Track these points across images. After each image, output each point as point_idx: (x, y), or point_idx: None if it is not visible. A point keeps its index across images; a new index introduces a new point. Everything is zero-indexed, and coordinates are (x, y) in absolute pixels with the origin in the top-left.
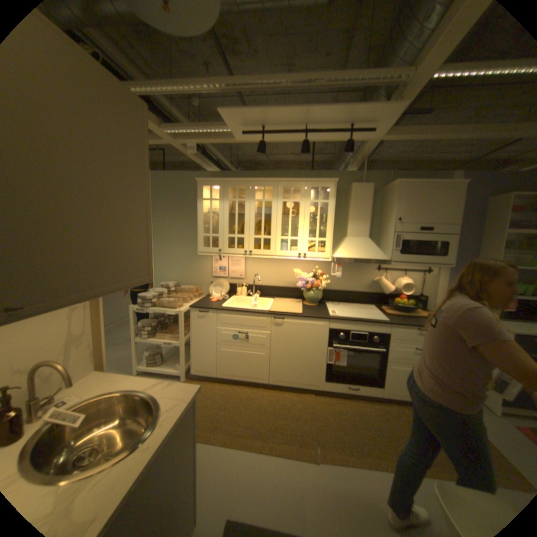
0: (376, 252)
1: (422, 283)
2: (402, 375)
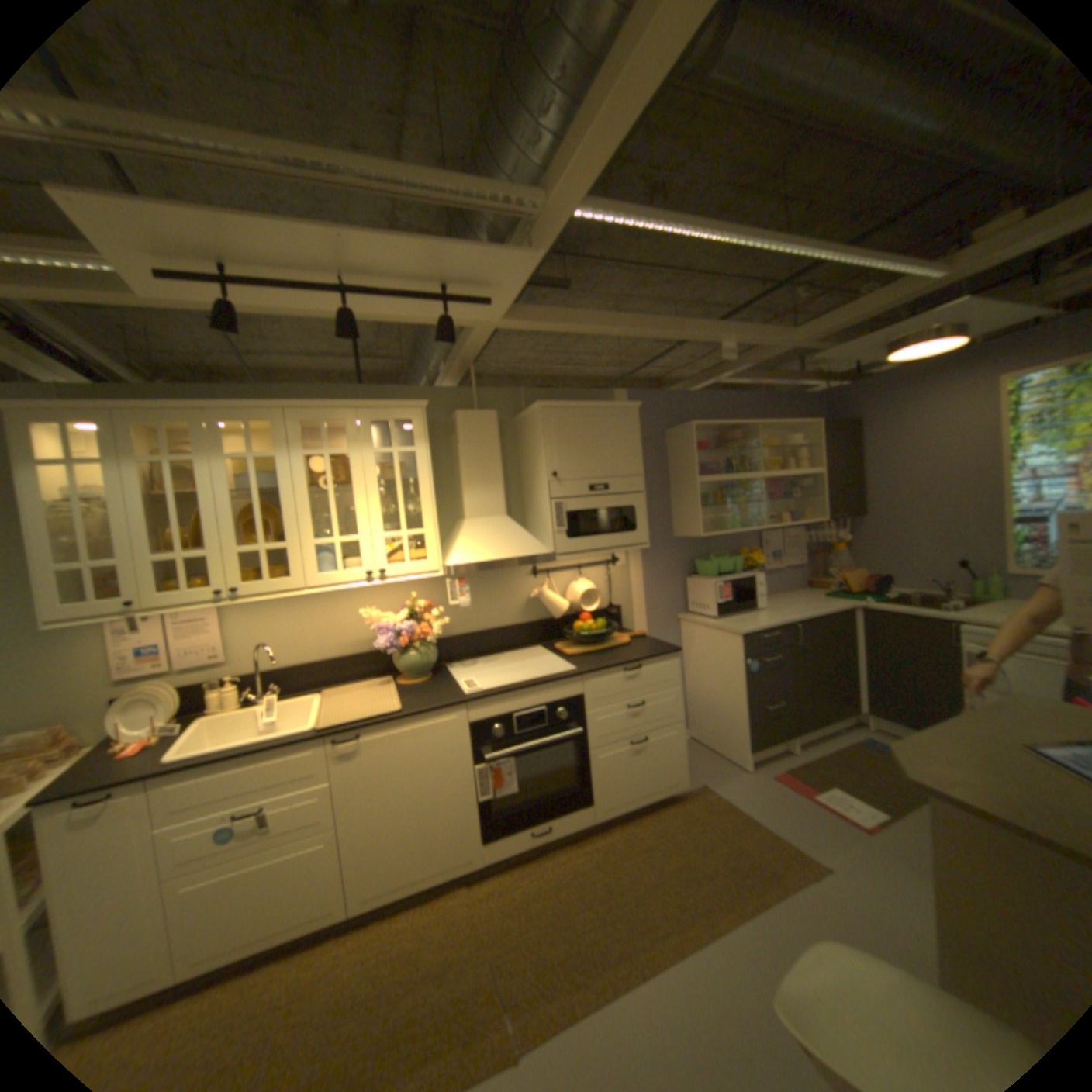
0: (526, 541)
1: (606, 584)
2: (615, 765)
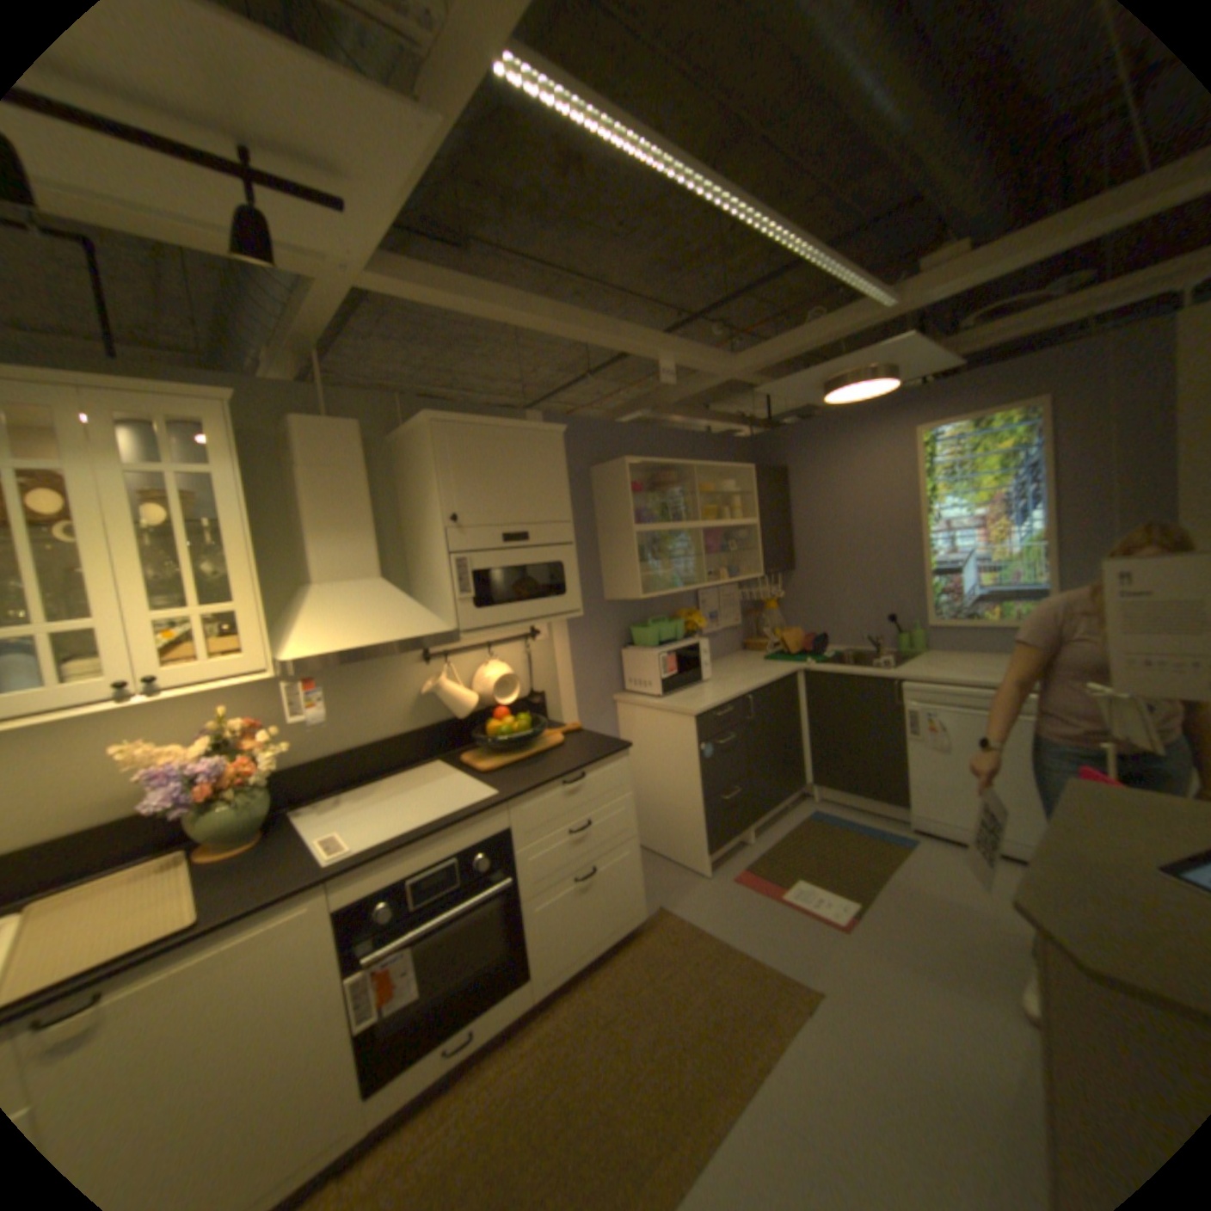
0: (416, 614)
1: (528, 665)
2: (558, 915)
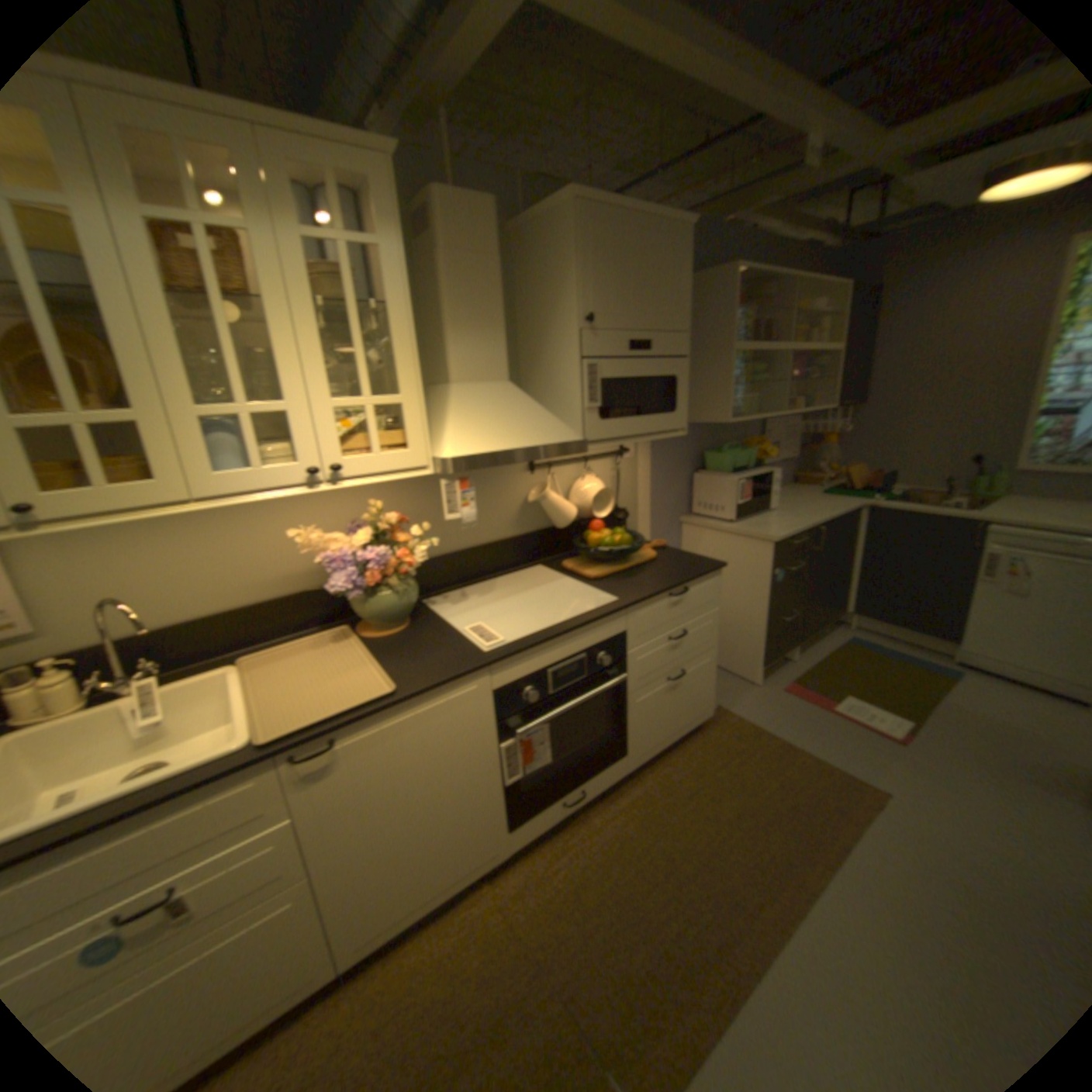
0: (548, 421)
1: (616, 482)
2: (653, 707)
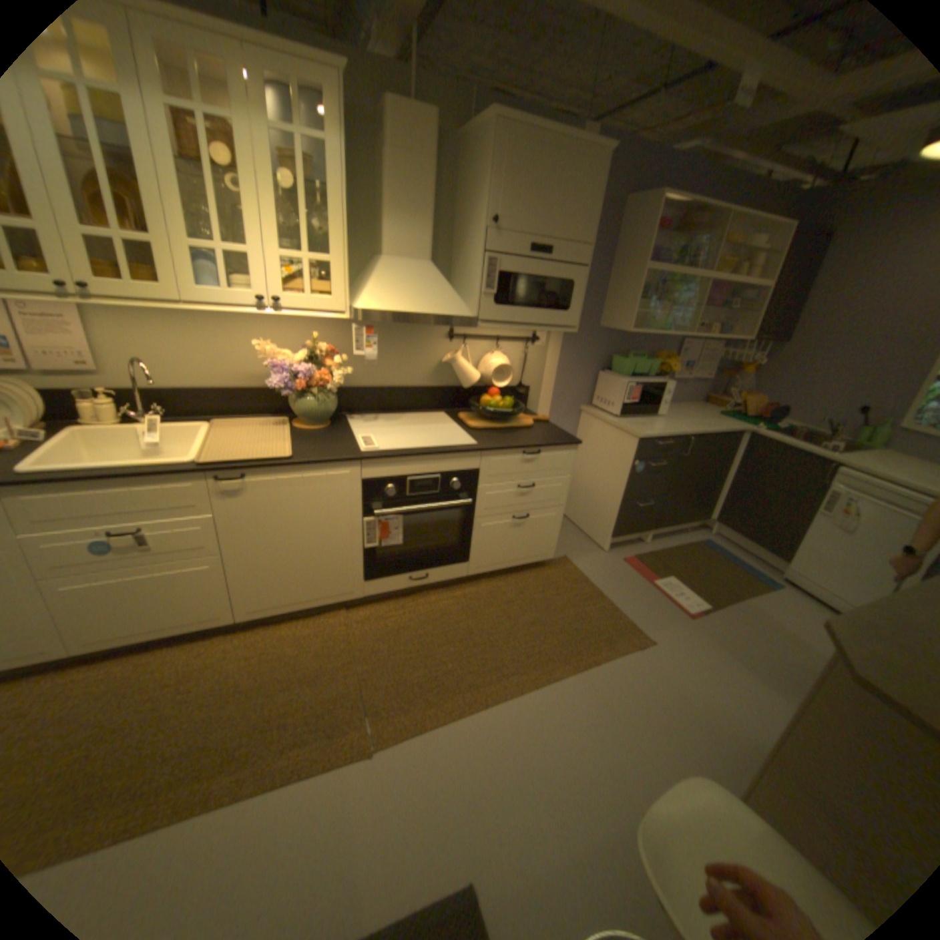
0: (449, 298)
1: (522, 363)
2: (495, 533)
